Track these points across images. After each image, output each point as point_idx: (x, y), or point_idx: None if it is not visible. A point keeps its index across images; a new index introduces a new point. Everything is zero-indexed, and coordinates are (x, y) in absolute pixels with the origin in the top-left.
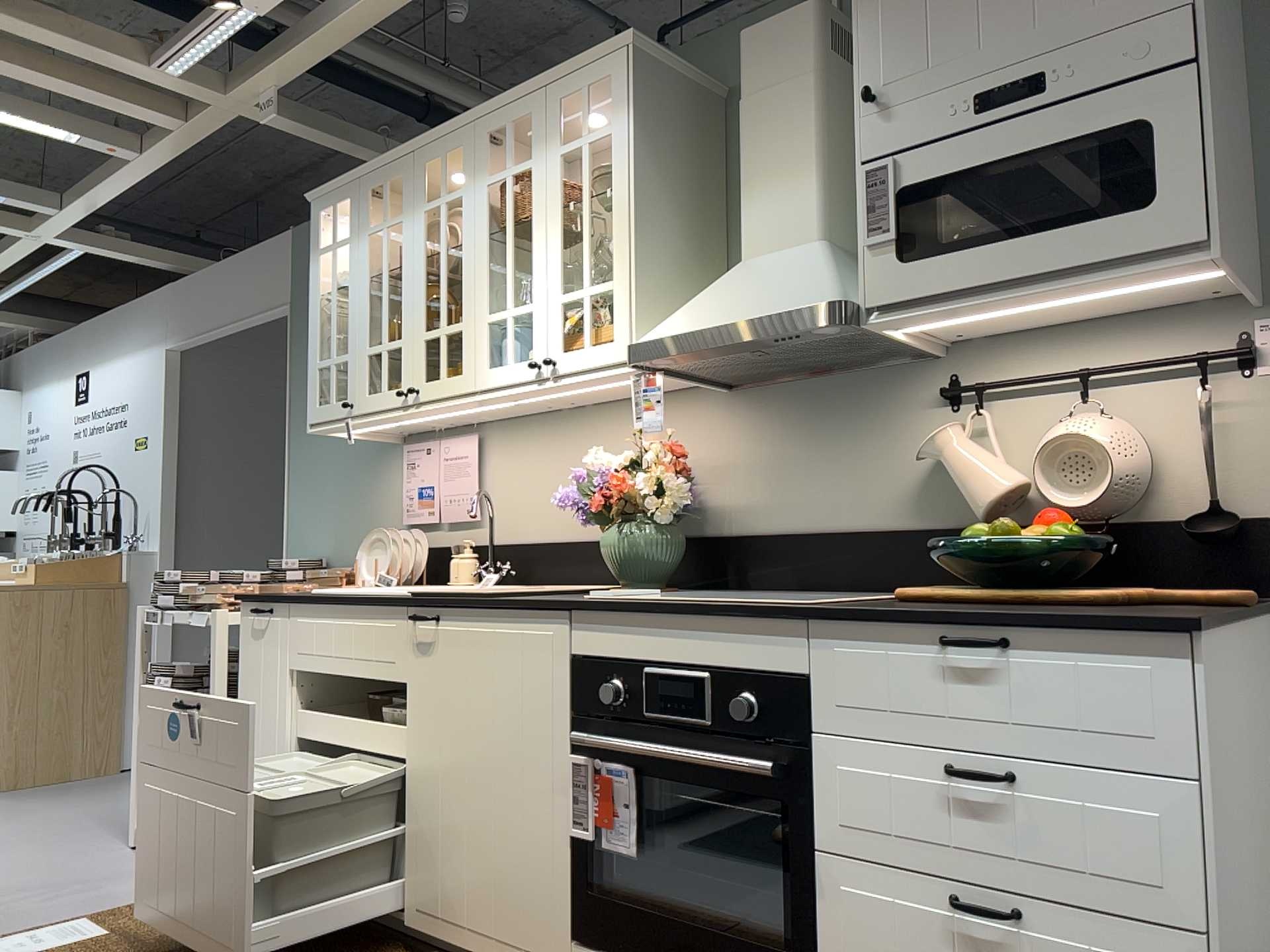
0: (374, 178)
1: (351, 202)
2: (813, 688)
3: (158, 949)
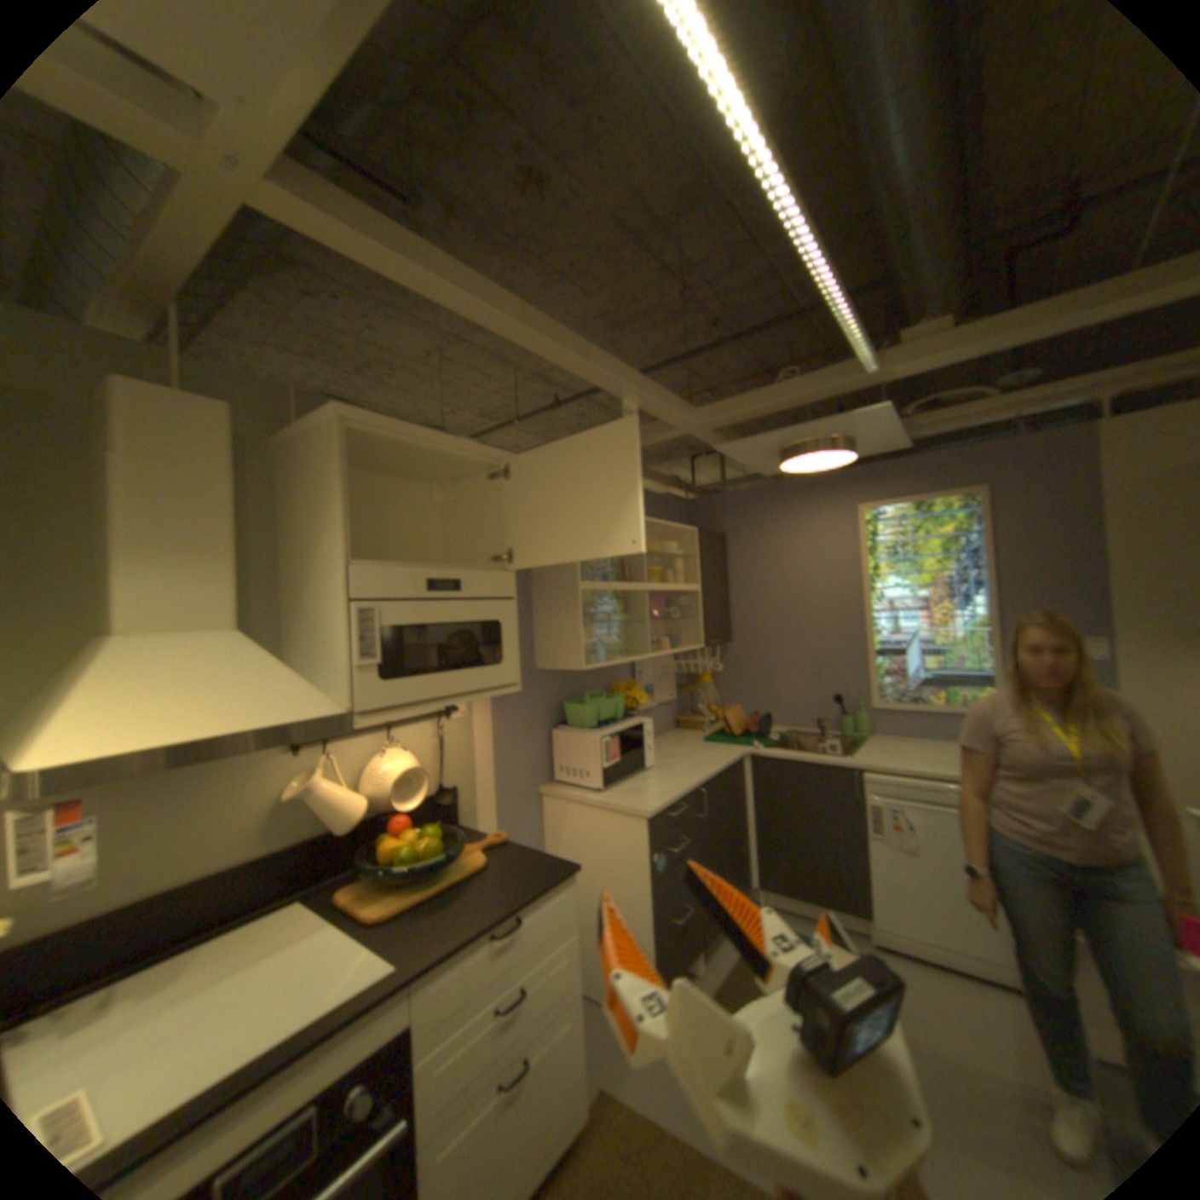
0: None
1: None
2: (412, 1035)
3: None
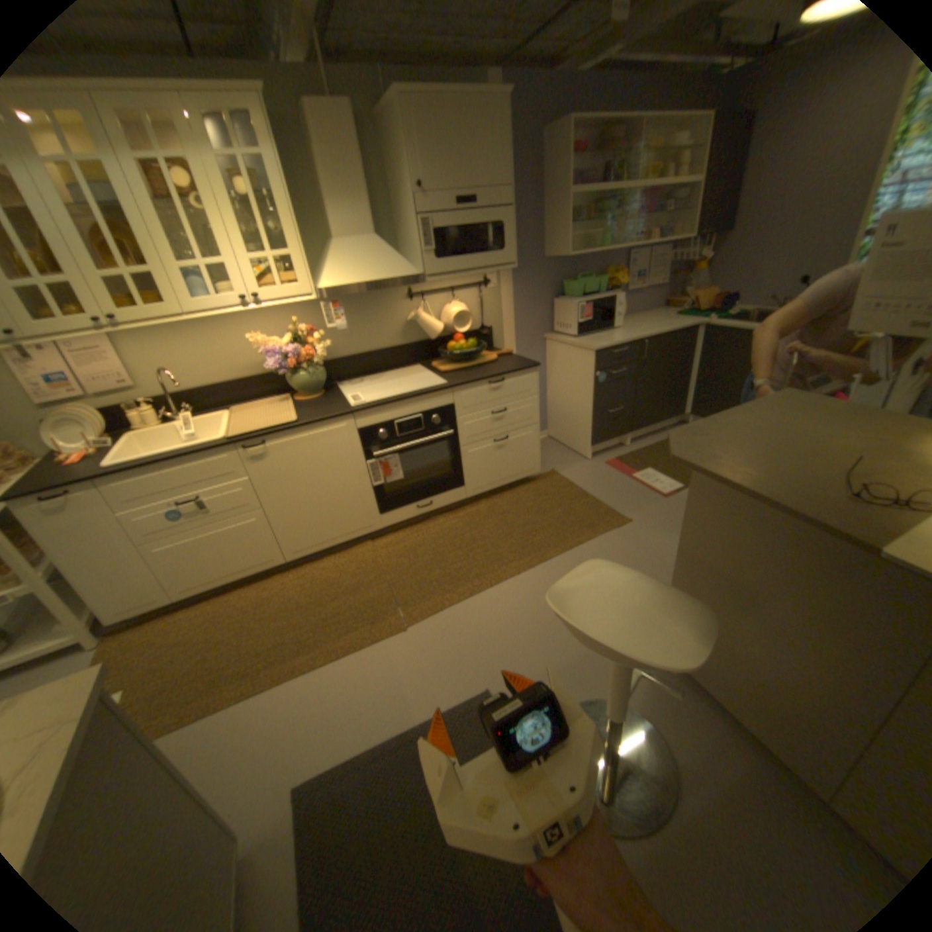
0: None
1: None
2: (455, 407)
3: (177, 663)
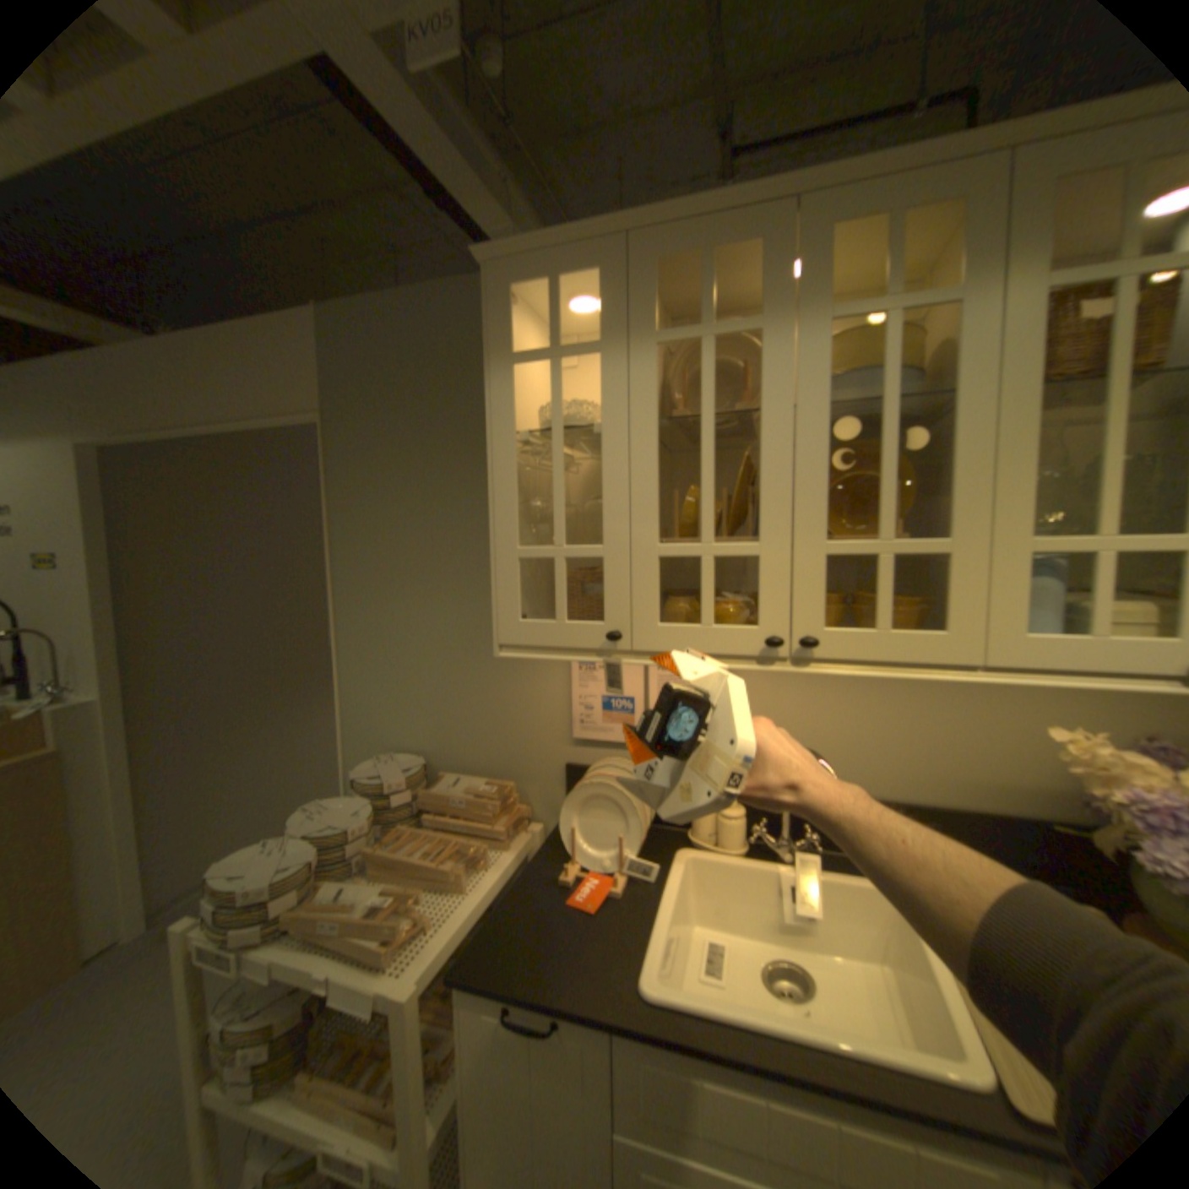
0: (671, 231)
1: (600, 271)
2: None
3: None
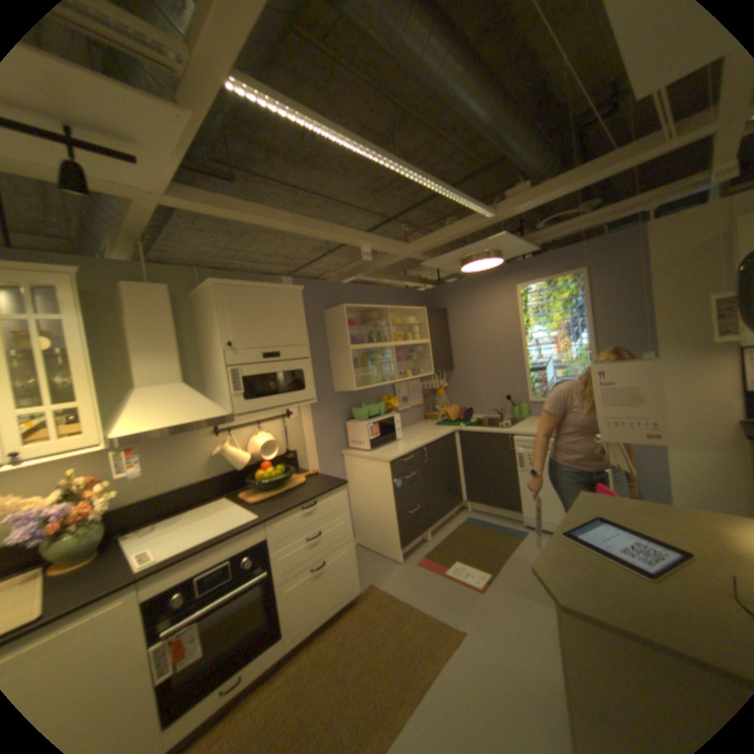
0: None
1: None
2: (266, 543)
3: None
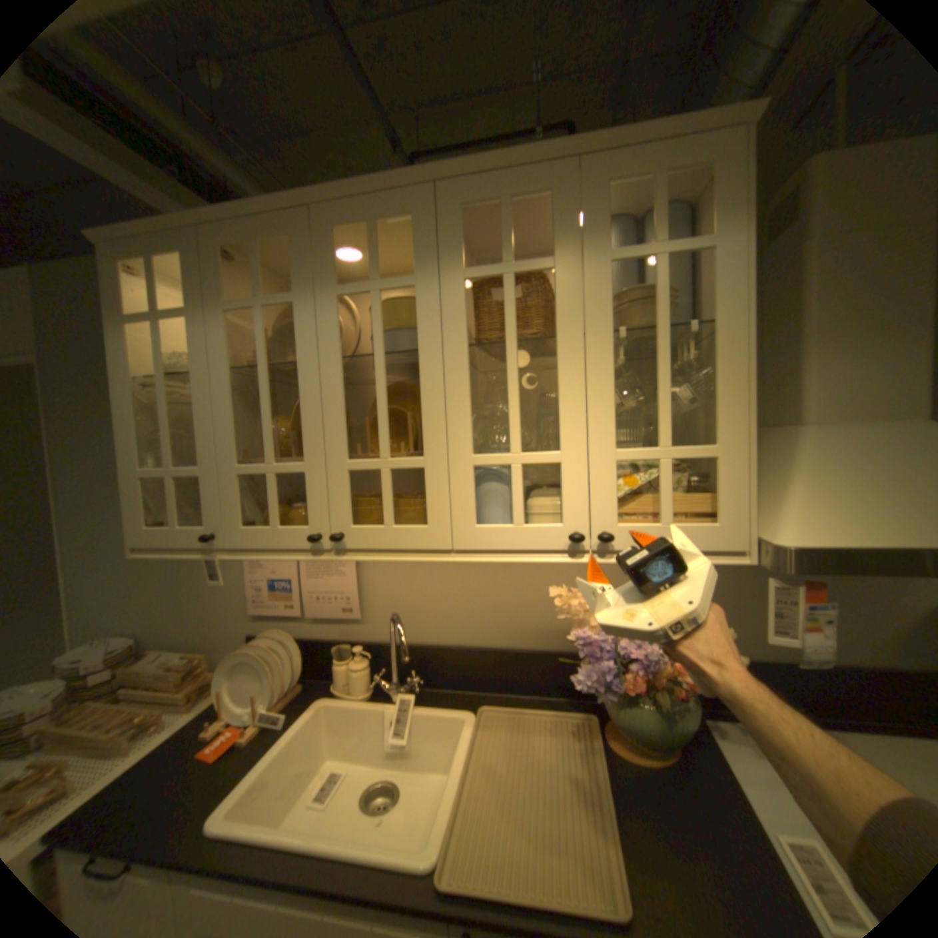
0: (227, 228)
1: (180, 255)
2: None
3: None
